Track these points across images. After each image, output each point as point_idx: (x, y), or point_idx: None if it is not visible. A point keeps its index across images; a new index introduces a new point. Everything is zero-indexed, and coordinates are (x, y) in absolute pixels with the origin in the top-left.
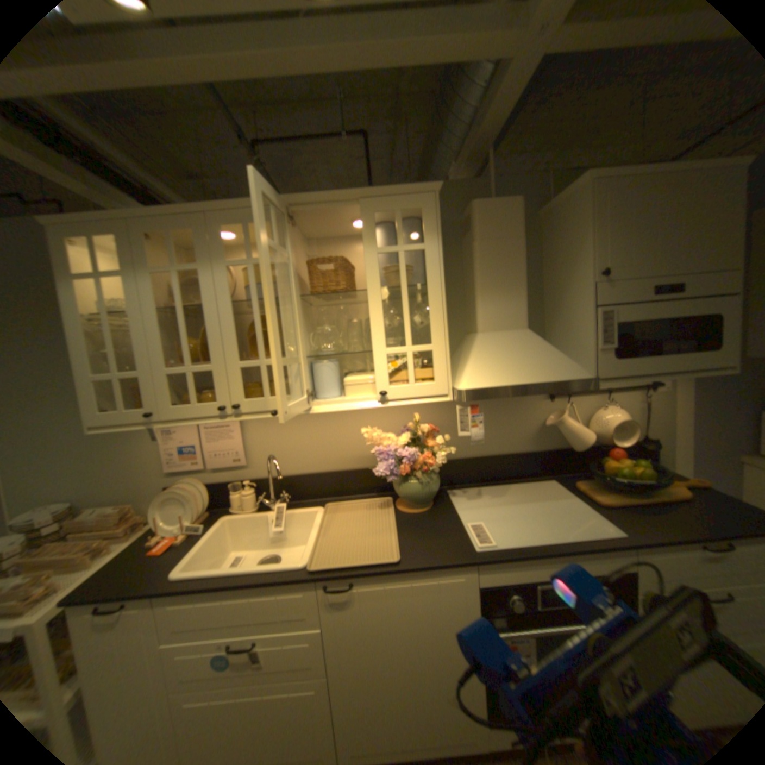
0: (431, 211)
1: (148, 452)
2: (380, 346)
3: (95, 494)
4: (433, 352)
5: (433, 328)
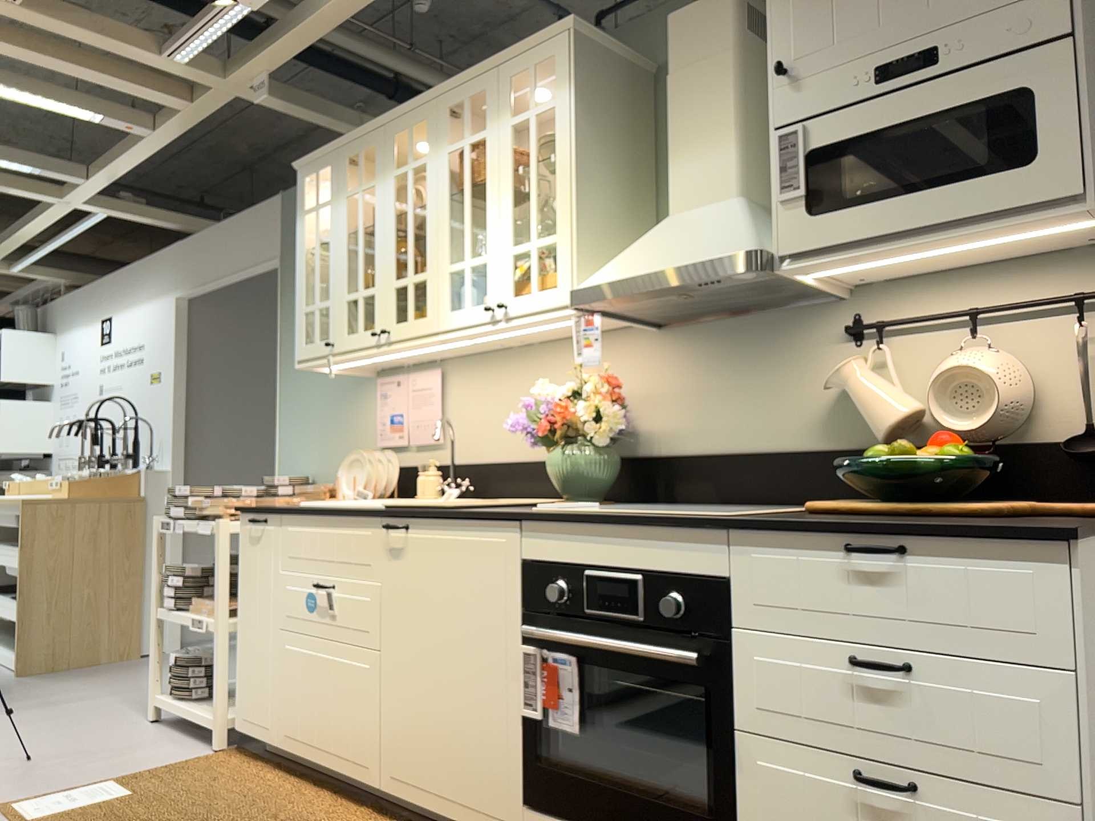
0: (562, 57)
1: (370, 421)
2: (506, 243)
3: (330, 468)
4: (557, 243)
5: (558, 210)
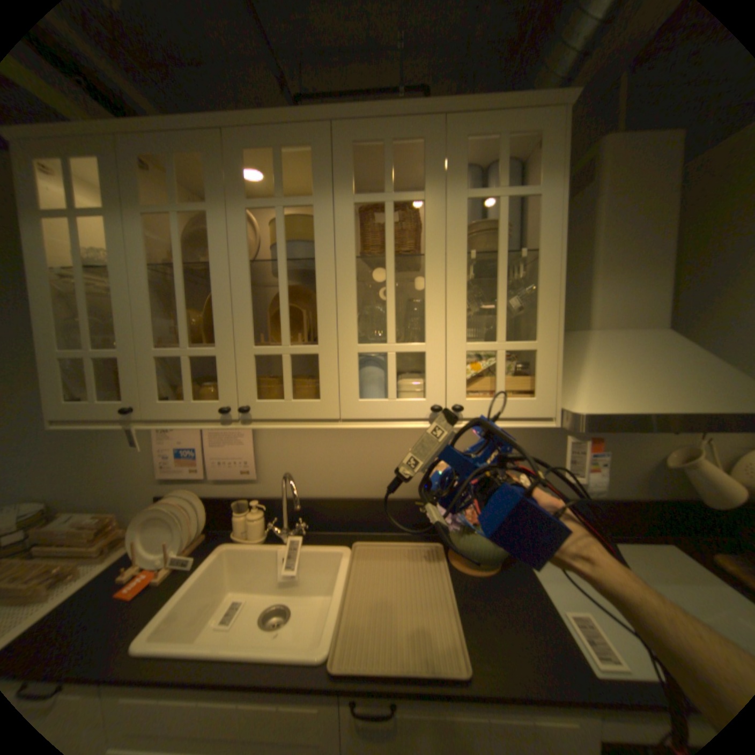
0: (557, 135)
1: (141, 451)
2: (458, 337)
3: (77, 495)
4: (539, 352)
5: (542, 316)
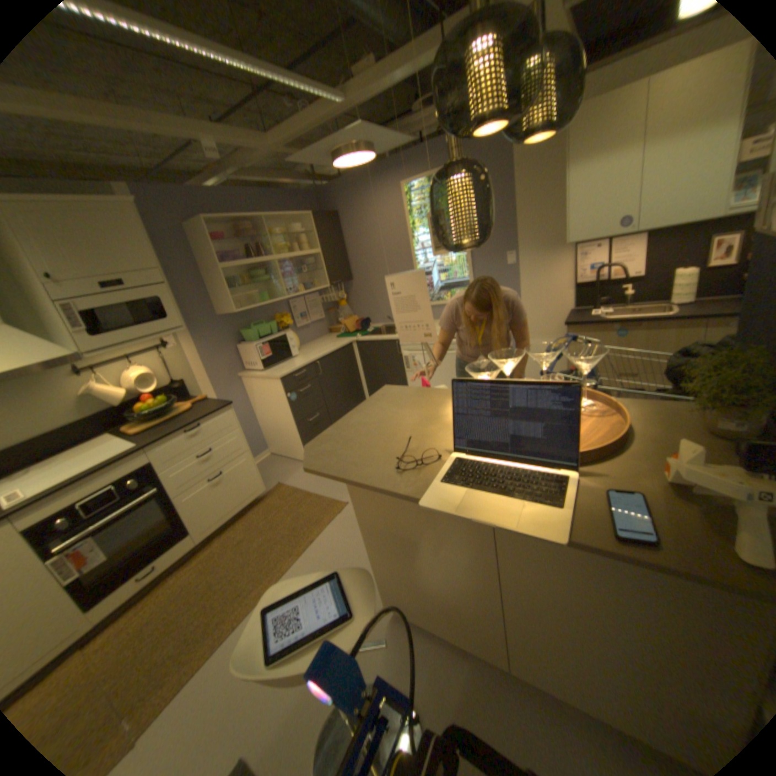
0: None
1: None
2: None
3: None
4: None
5: None
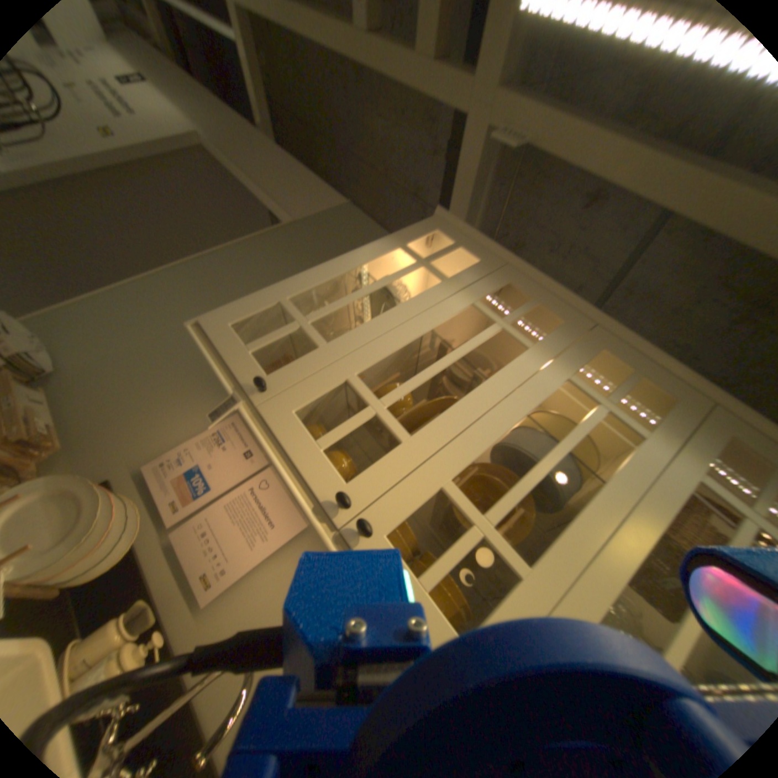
0: None
1: (178, 437)
2: None
3: (82, 403)
4: None
5: None
